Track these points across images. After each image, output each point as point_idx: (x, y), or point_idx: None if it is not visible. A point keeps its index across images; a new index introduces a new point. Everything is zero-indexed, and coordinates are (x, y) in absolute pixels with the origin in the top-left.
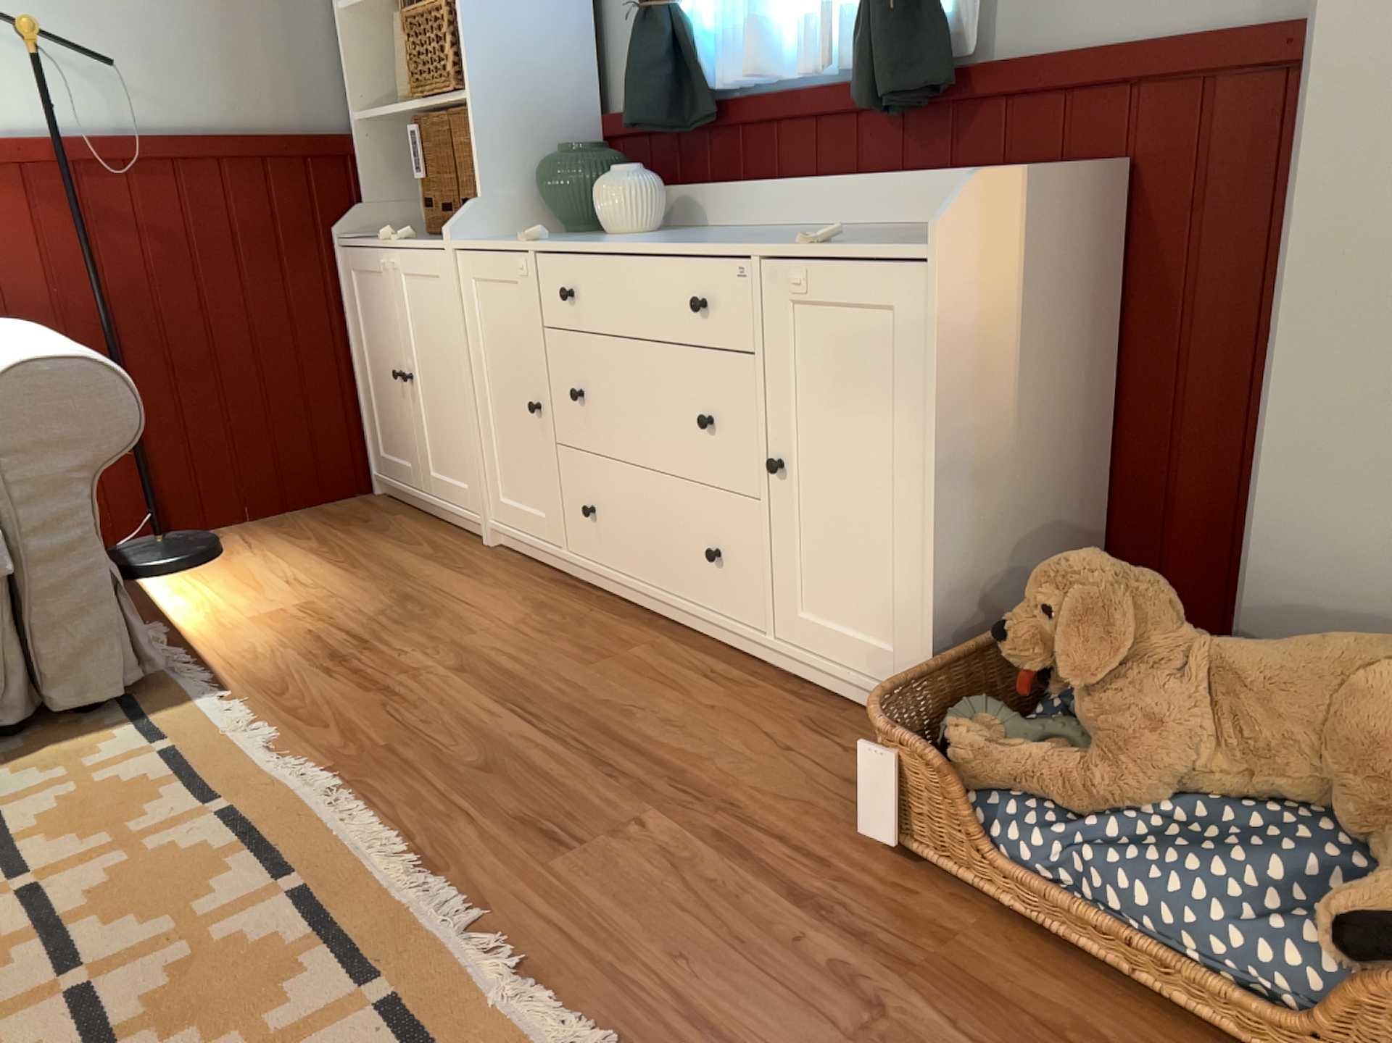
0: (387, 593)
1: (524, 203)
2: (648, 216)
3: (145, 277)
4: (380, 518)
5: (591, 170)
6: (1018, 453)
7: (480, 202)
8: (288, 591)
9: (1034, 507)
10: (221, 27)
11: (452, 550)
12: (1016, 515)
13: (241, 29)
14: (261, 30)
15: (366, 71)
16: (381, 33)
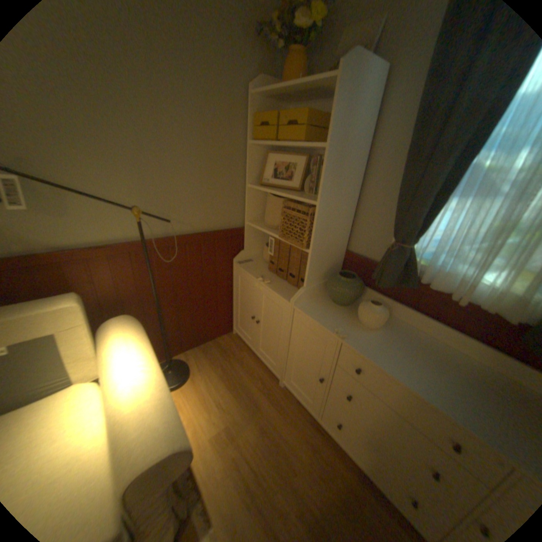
0: (255, 424)
1: (319, 286)
2: (384, 325)
3: (170, 282)
4: (239, 354)
5: (356, 291)
6: None
7: (306, 288)
8: (219, 414)
9: None
10: (206, 192)
11: (269, 387)
12: None
13: (213, 191)
14: (220, 191)
15: (253, 205)
16: (260, 192)
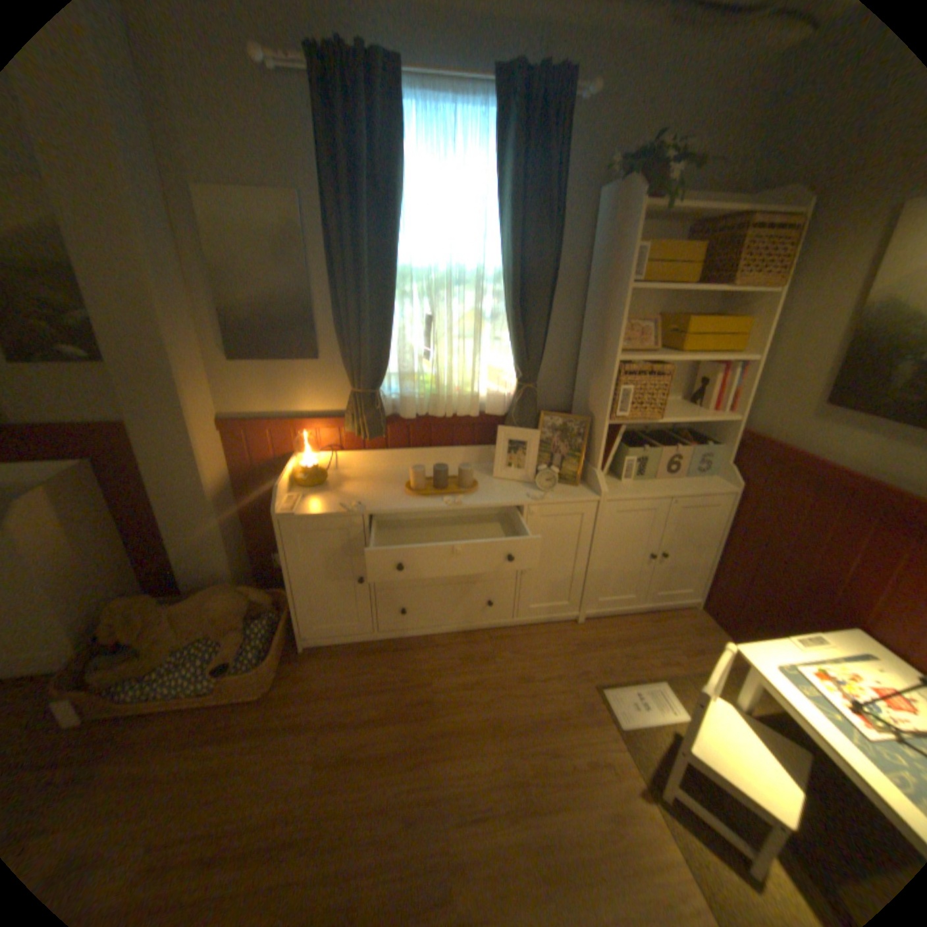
0: None
1: None
2: None
3: None
4: None
5: None
6: (82, 569)
7: None
8: None
9: (98, 579)
10: None
11: None
12: (91, 587)
13: None
14: None
15: None
16: None
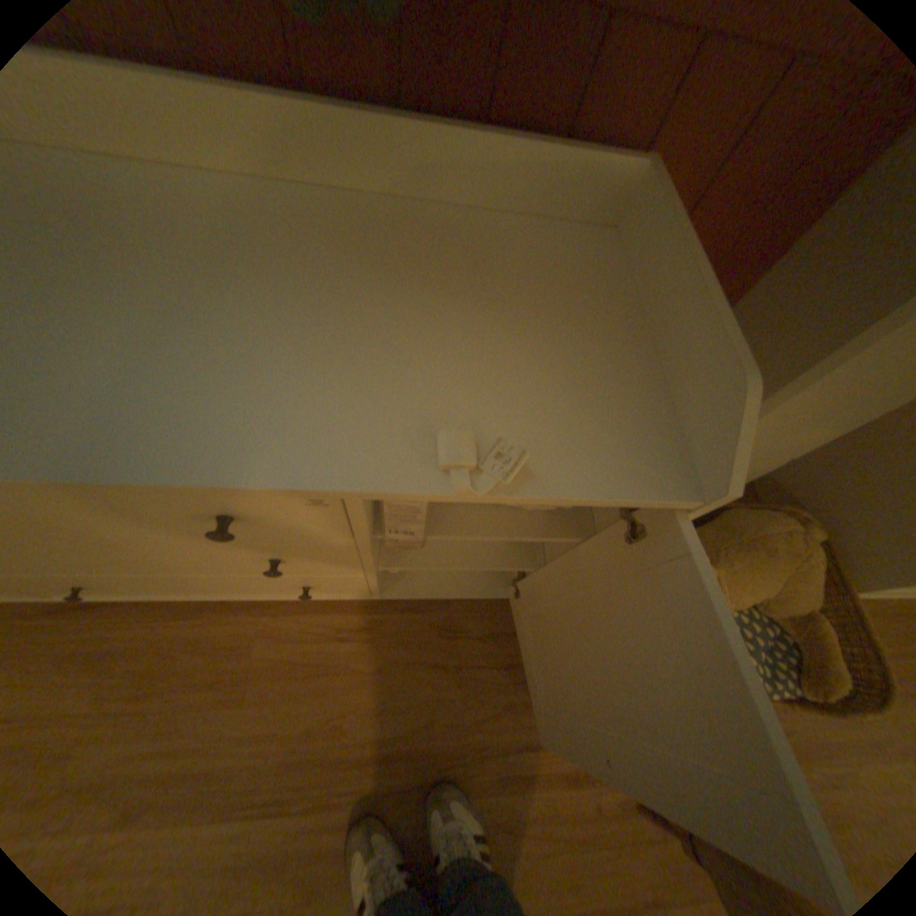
0: None
1: None
2: None
3: None
4: None
5: None
6: None
7: None
8: None
9: None
10: None
11: None
12: None
13: None
14: None
15: None
16: None
